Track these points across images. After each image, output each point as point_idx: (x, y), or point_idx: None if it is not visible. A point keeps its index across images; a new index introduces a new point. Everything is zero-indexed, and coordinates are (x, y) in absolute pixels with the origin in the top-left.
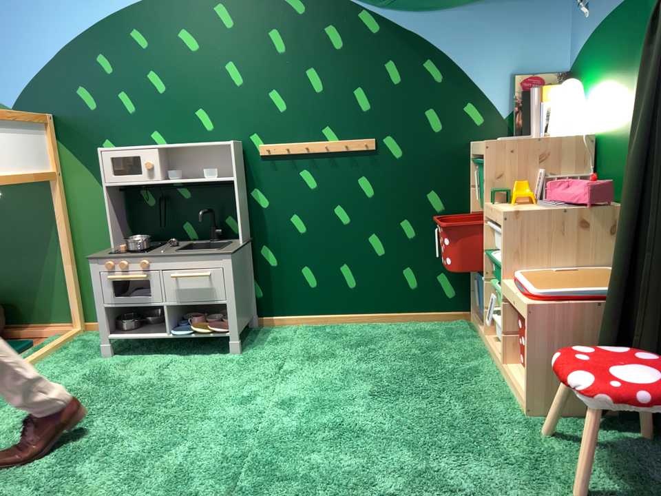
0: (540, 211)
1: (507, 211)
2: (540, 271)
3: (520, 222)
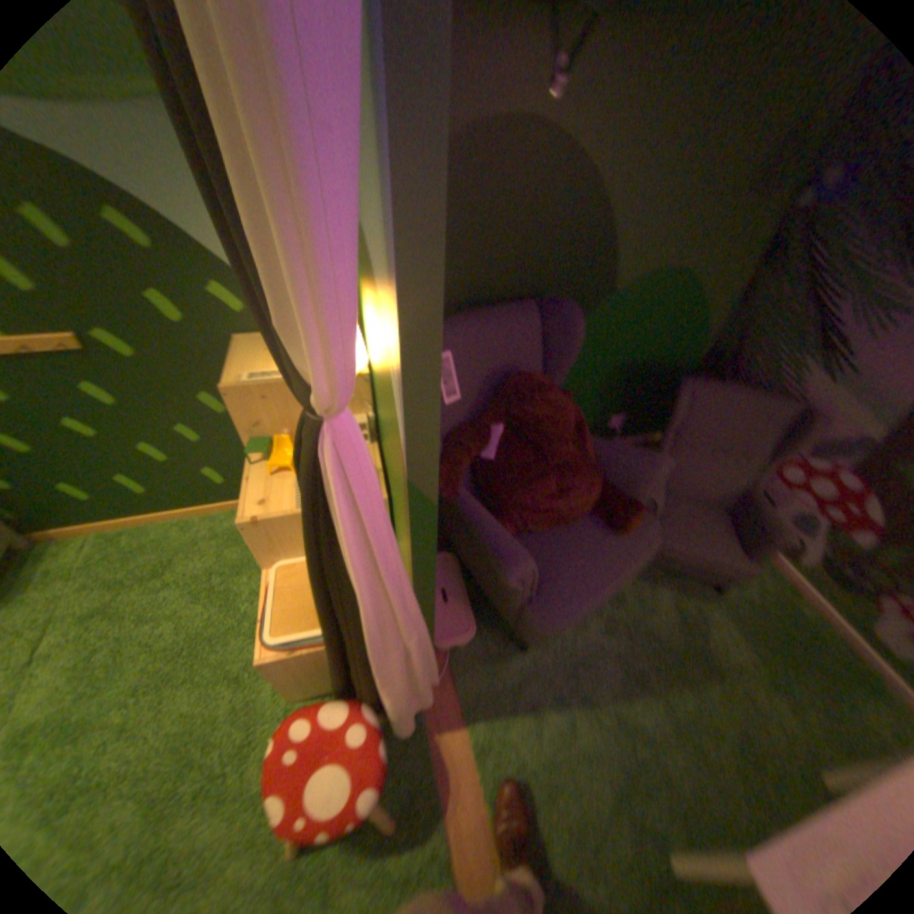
0: (283, 518)
1: (244, 515)
2: (300, 562)
3: (260, 532)
